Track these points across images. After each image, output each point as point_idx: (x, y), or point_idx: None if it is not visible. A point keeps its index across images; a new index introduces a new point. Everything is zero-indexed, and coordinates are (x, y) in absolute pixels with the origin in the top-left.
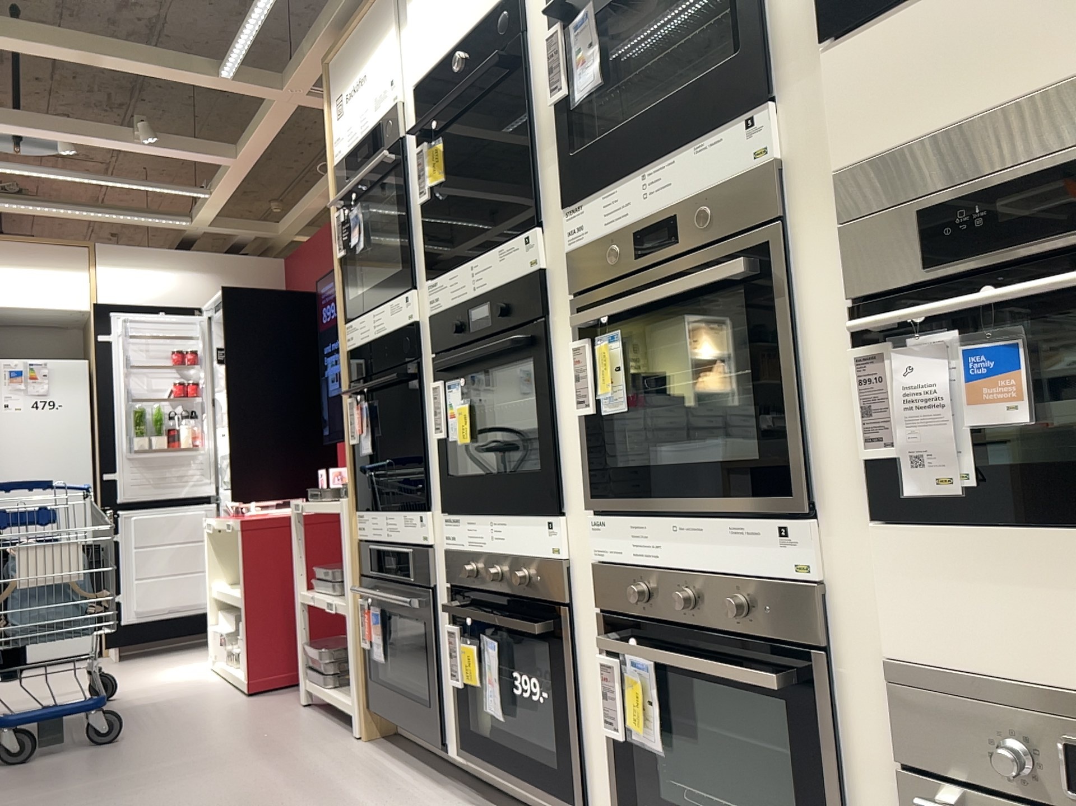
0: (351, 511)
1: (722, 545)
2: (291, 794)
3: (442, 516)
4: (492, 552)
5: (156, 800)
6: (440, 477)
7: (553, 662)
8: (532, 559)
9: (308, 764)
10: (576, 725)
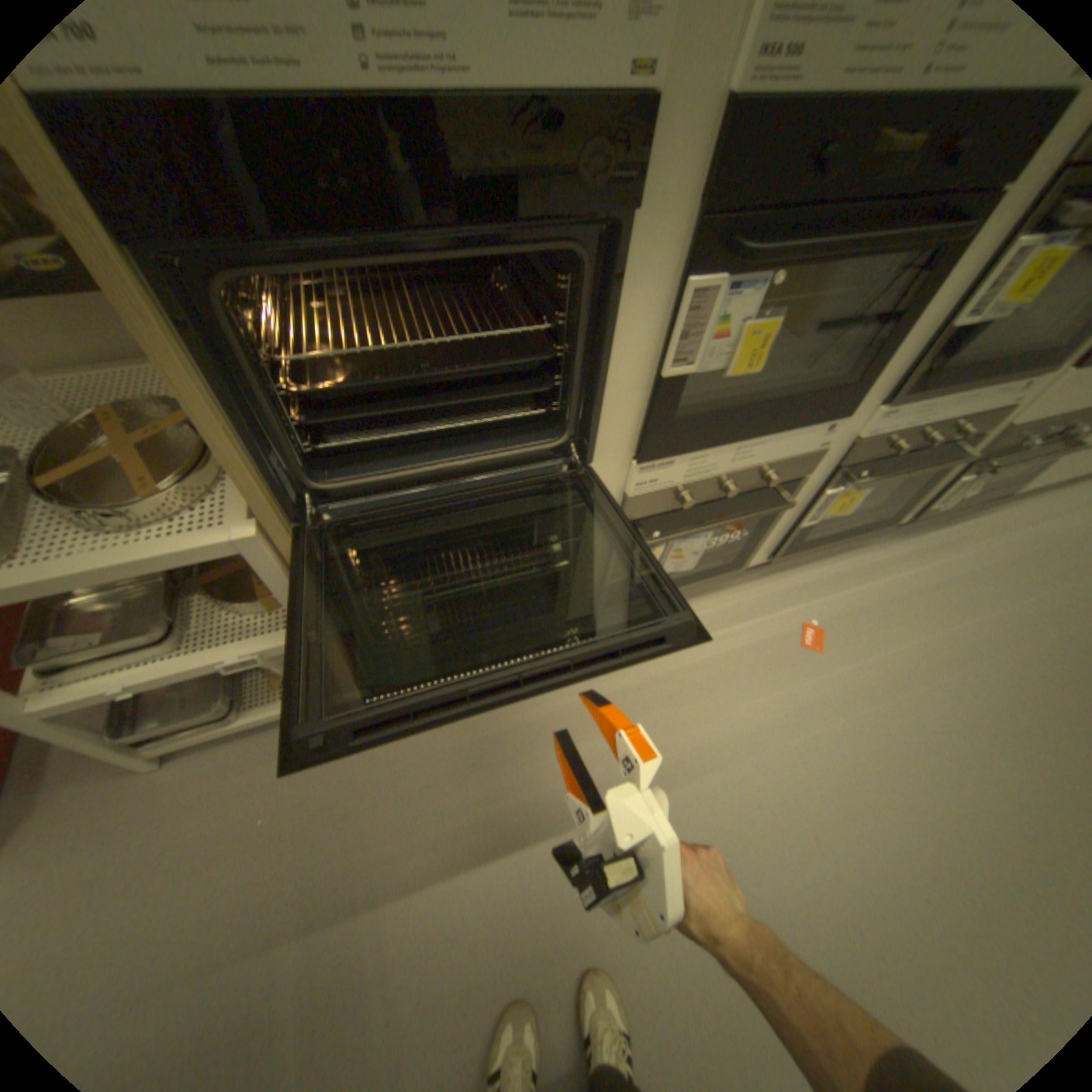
0: (279, 536)
1: (981, 400)
2: (500, 777)
3: (636, 463)
4: (727, 469)
5: (428, 960)
6: (651, 421)
7: (762, 513)
8: (788, 458)
9: (416, 758)
10: (760, 534)
